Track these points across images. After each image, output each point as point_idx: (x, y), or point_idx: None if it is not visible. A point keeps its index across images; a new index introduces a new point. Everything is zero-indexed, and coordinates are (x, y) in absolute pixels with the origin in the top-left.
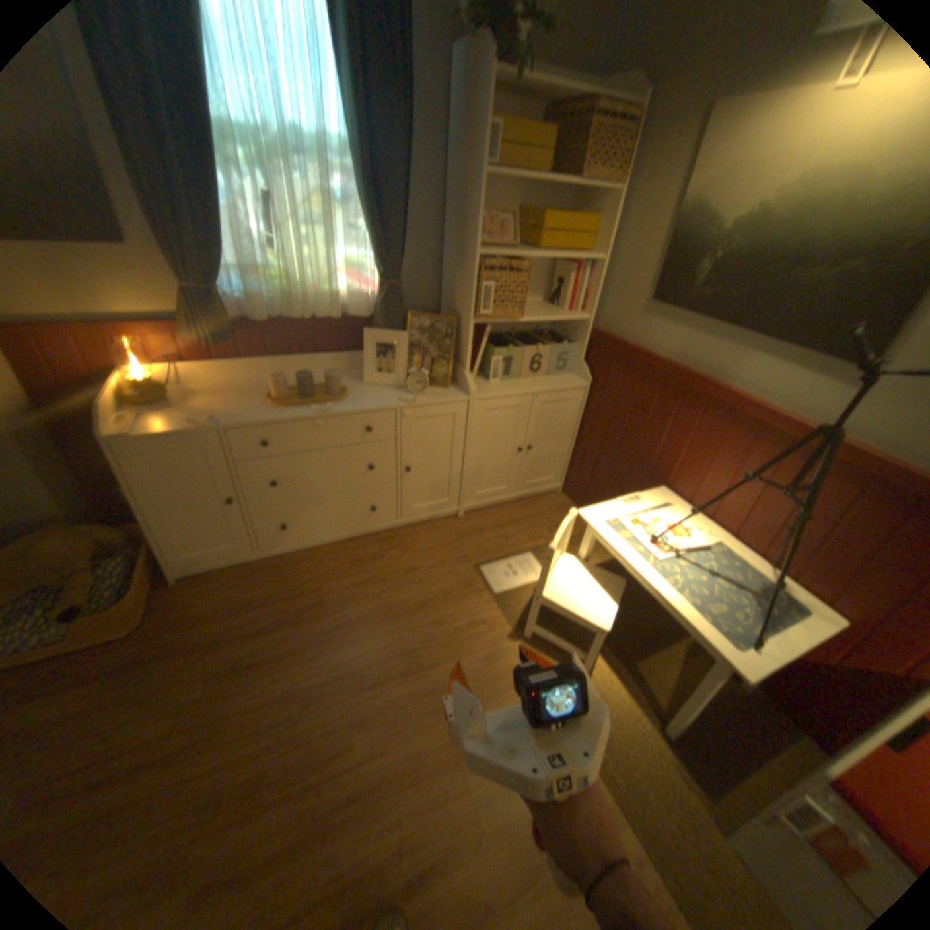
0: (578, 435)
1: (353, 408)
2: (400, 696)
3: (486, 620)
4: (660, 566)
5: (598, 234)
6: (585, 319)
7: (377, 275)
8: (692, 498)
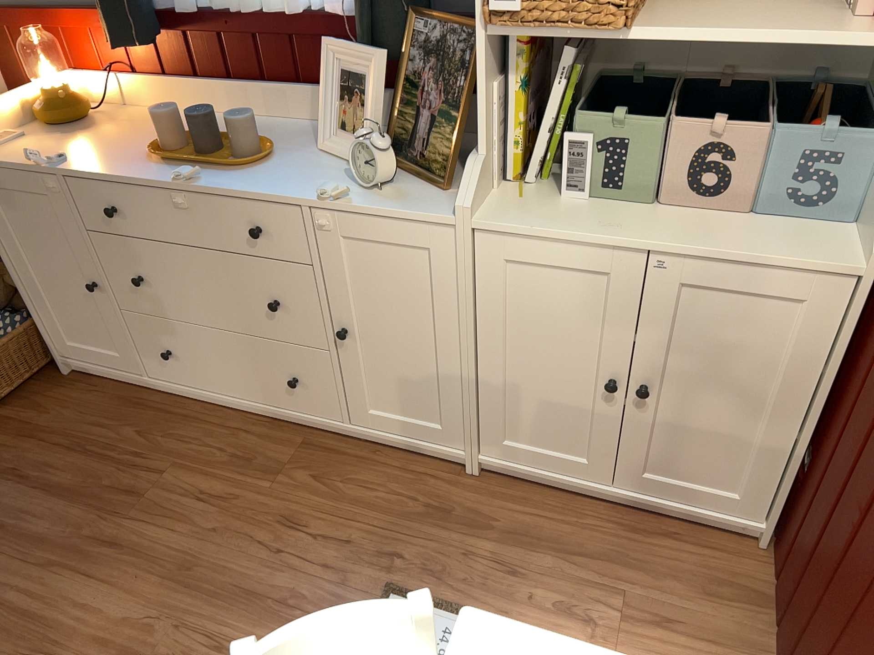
0: (823, 412)
1: (242, 185)
2: None
3: None
4: None
5: None
6: None
7: None
8: None
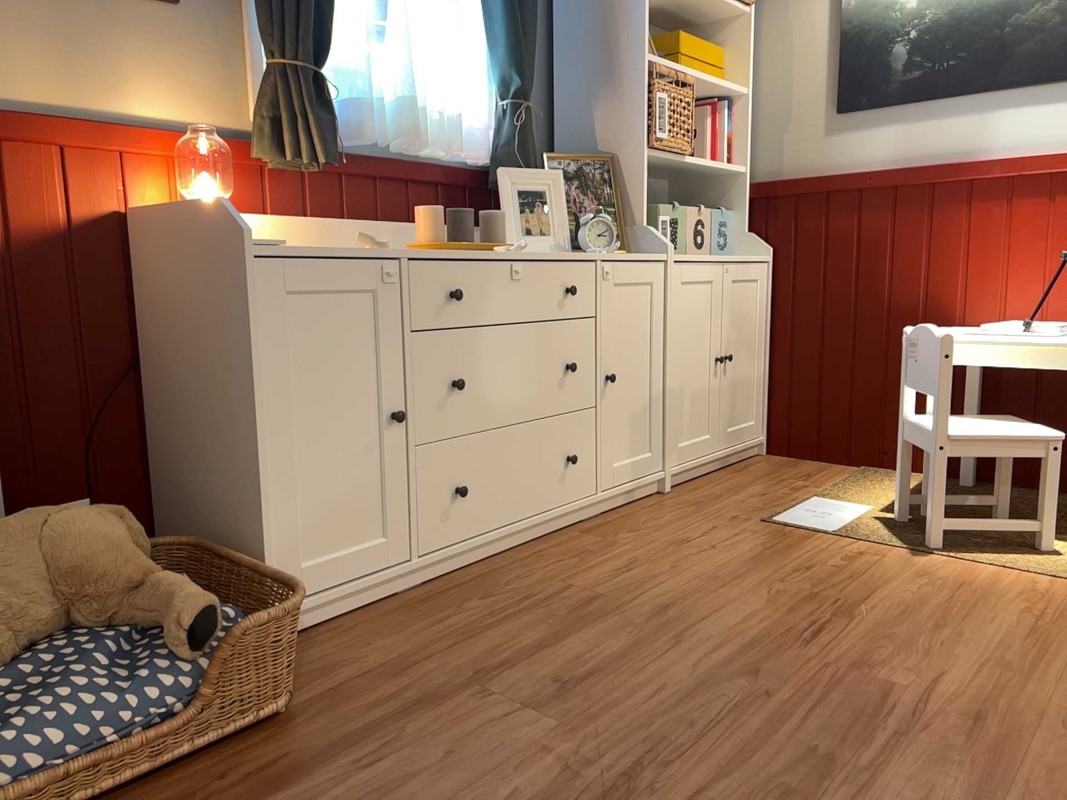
0: (772, 339)
1: (545, 252)
2: (866, 629)
3: (858, 550)
4: (1060, 339)
5: (726, 68)
6: (741, 168)
7: (501, 96)
8: (1000, 316)
